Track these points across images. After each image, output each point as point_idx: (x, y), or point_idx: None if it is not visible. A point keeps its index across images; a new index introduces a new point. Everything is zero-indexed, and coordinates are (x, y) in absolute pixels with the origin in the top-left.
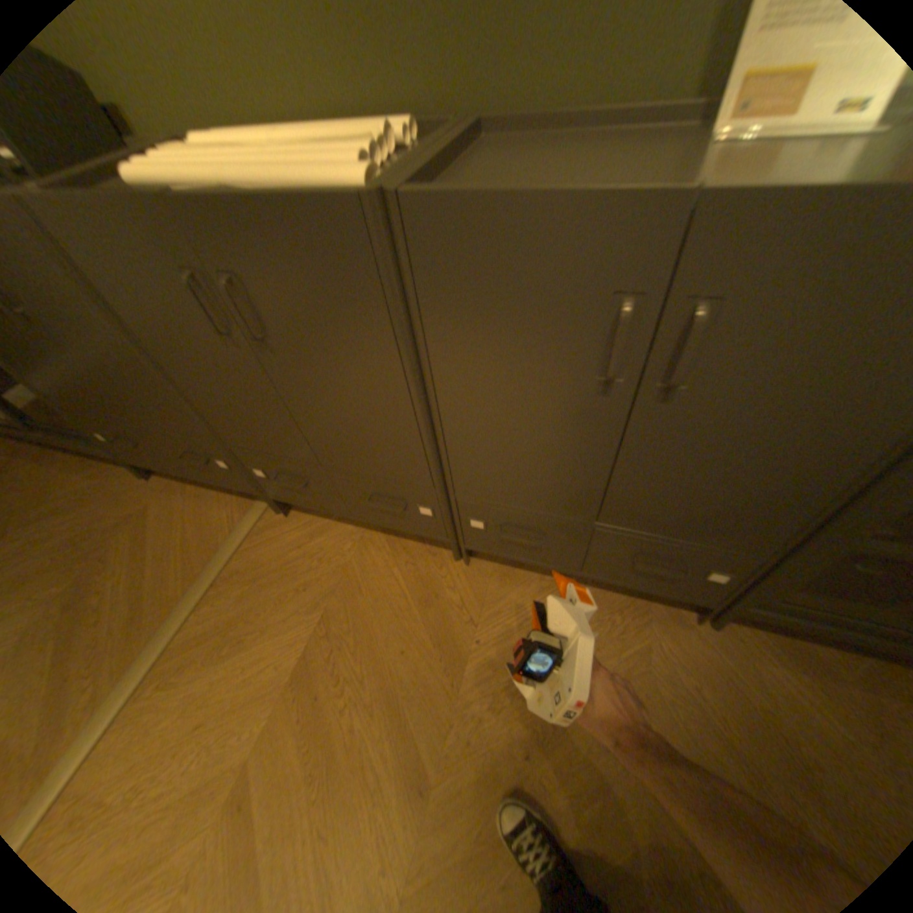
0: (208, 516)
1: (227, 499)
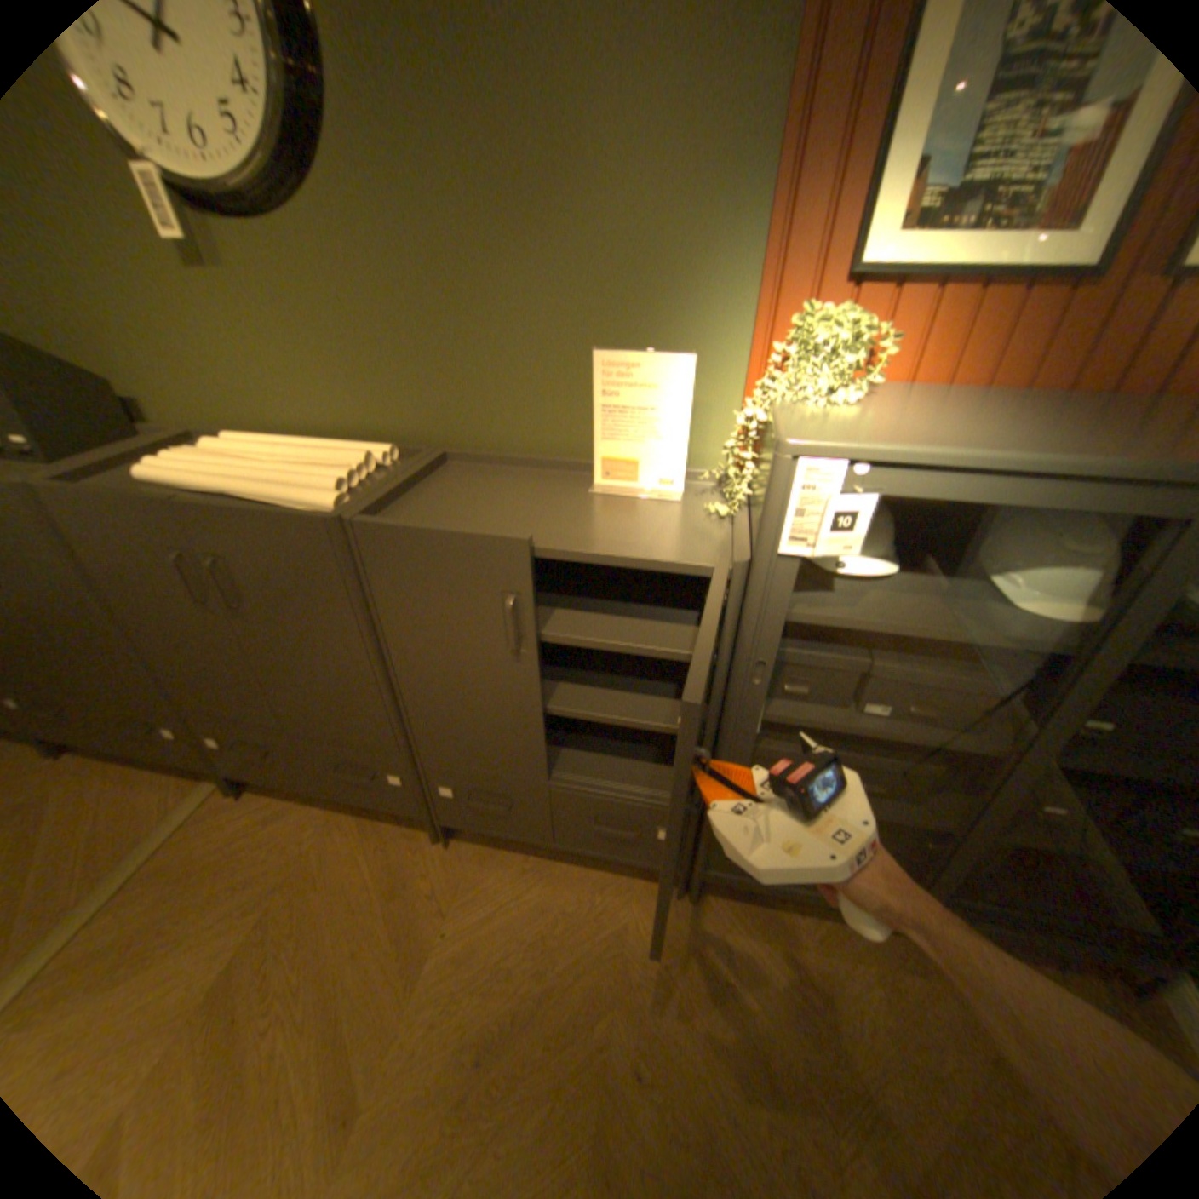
0: (131, 804)
1: (161, 782)
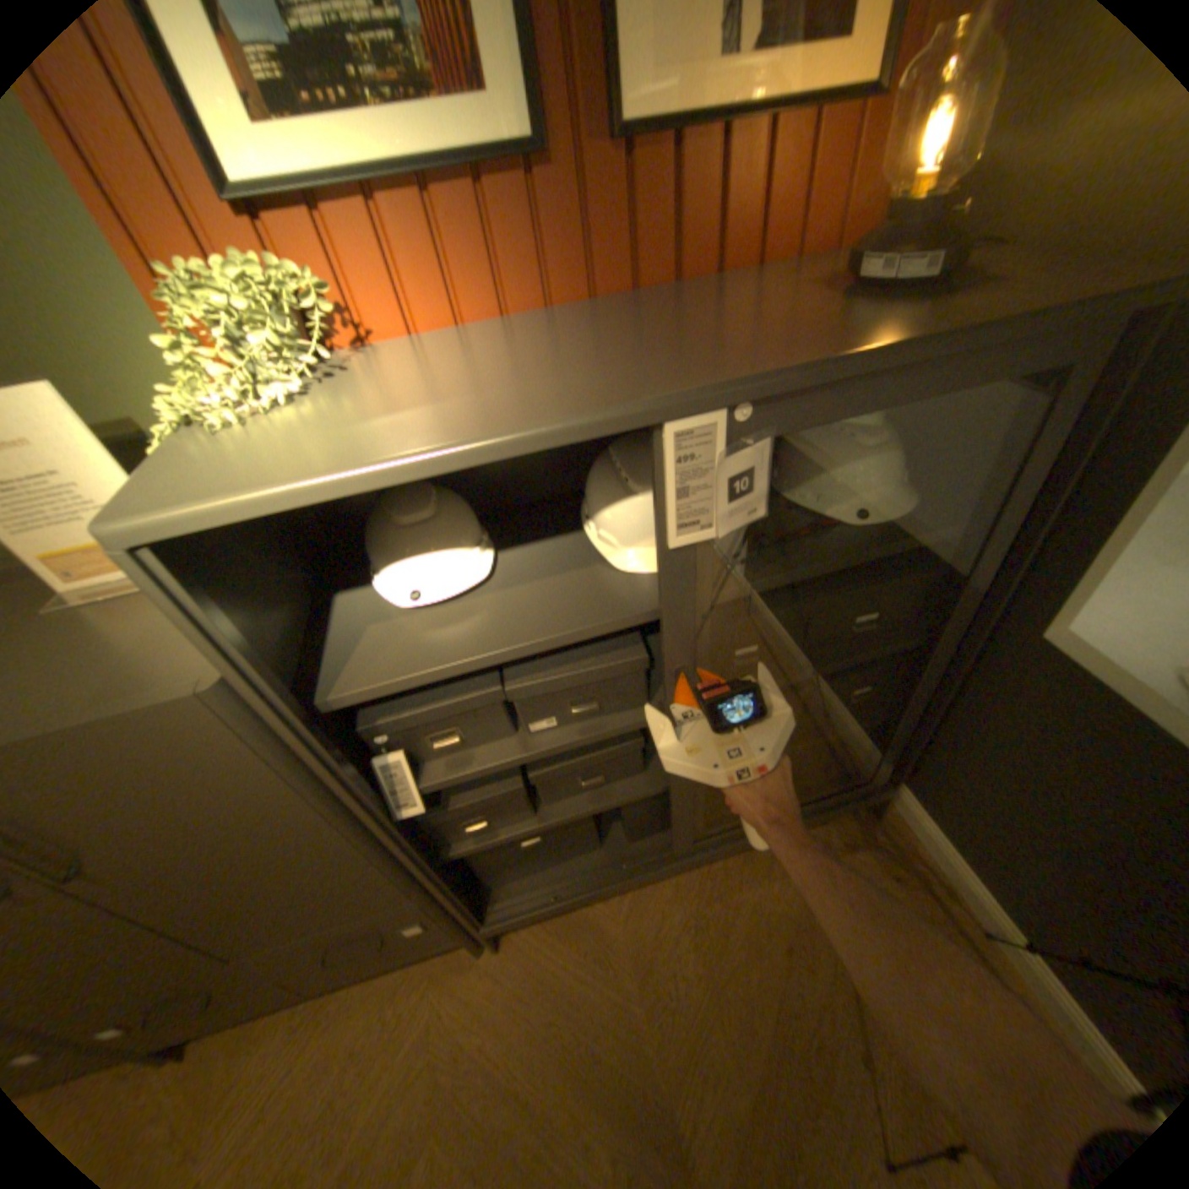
0: None
1: None
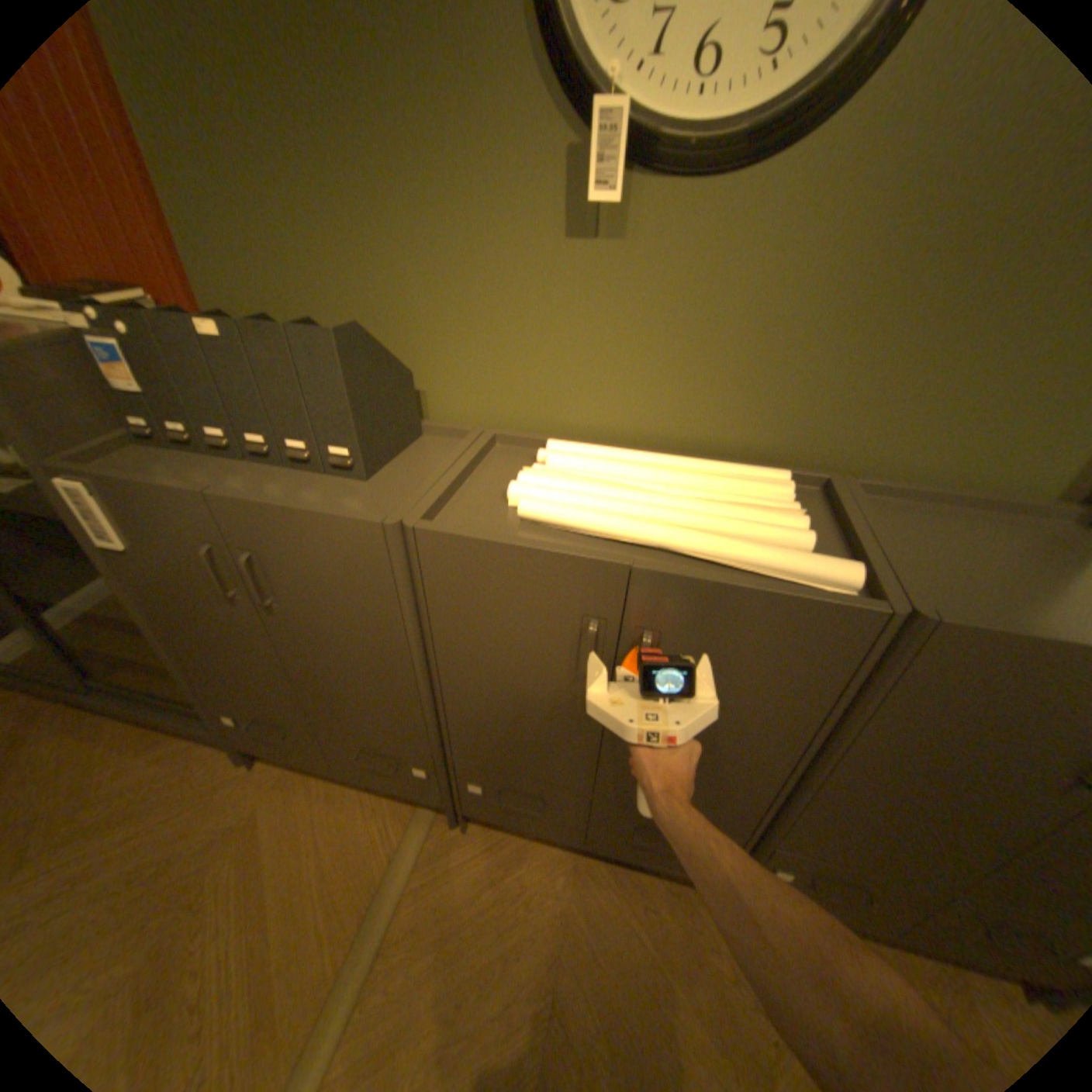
0: (352, 829)
1: (375, 801)
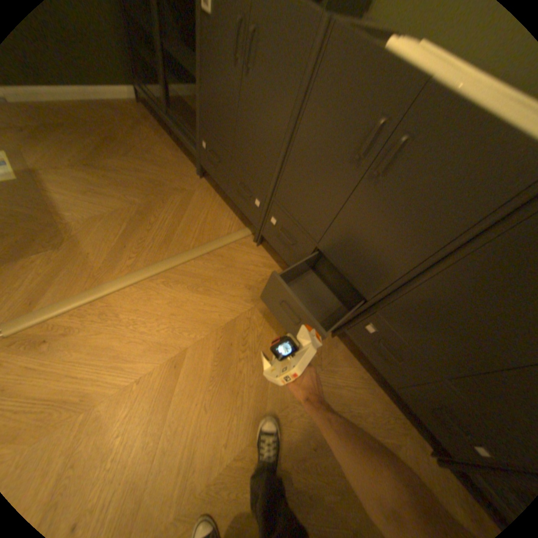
0: (221, 217)
1: (233, 215)
